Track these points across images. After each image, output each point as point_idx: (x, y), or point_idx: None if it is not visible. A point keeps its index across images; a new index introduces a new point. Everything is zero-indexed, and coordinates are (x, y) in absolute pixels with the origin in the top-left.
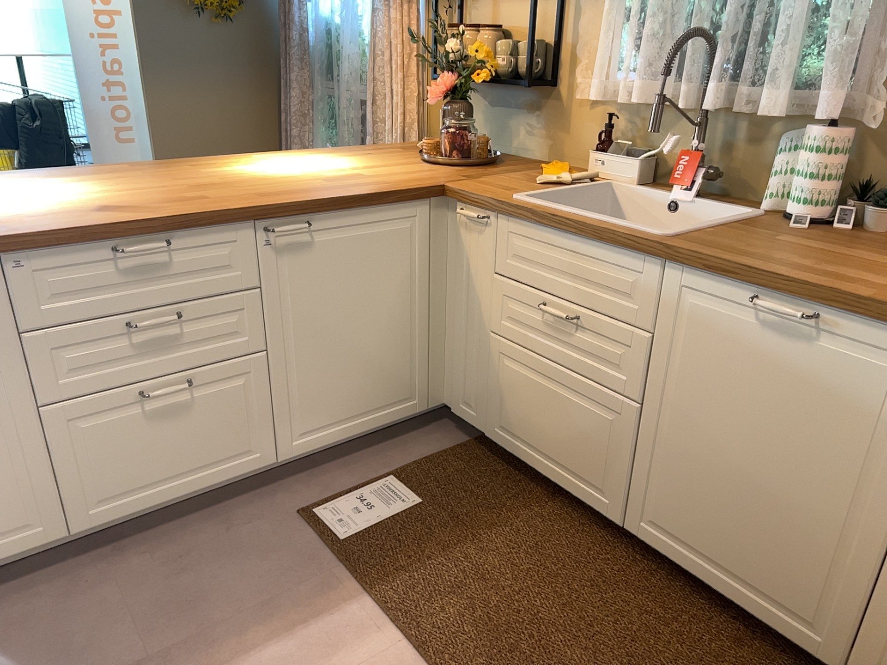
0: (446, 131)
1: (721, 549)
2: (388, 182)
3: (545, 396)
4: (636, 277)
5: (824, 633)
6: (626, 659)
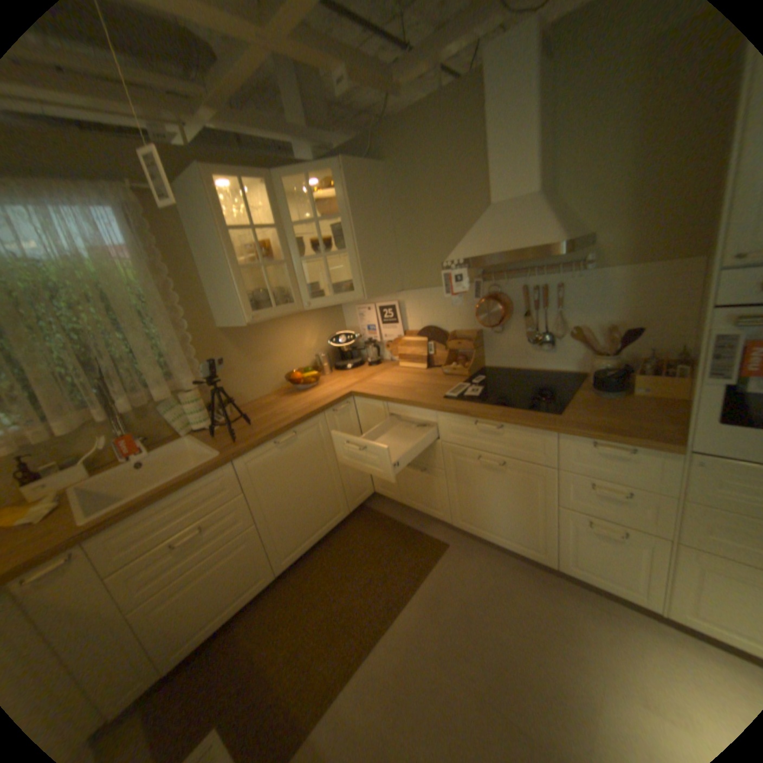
0: None
1: (310, 529)
2: None
3: (201, 589)
4: (221, 481)
5: (342, 510)
6: (342, 581)
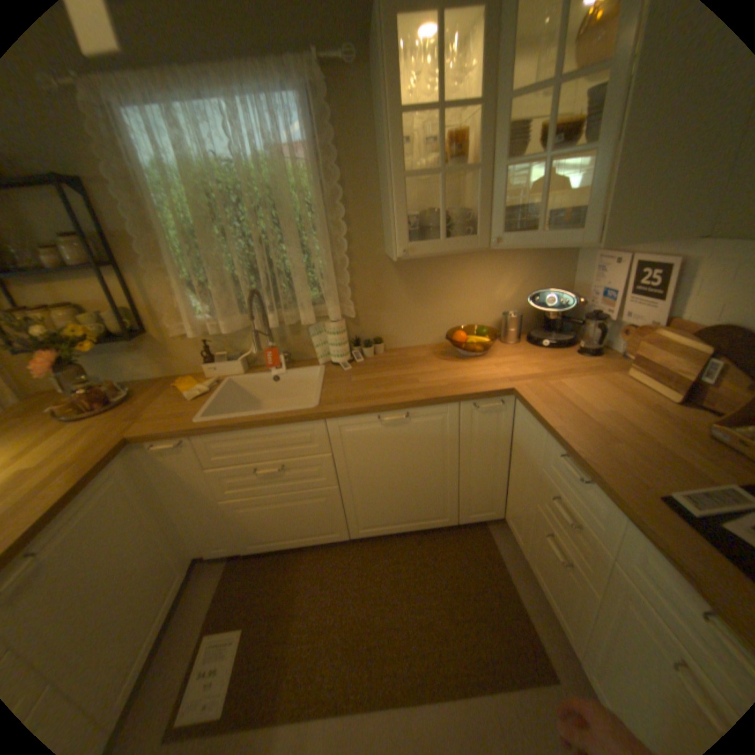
0: (79, 394)
1: (400, 517)
2: (71, 462)
3: (277, 512)
4: (311, 432)
5: (448, 517)
6: (403, 596)
